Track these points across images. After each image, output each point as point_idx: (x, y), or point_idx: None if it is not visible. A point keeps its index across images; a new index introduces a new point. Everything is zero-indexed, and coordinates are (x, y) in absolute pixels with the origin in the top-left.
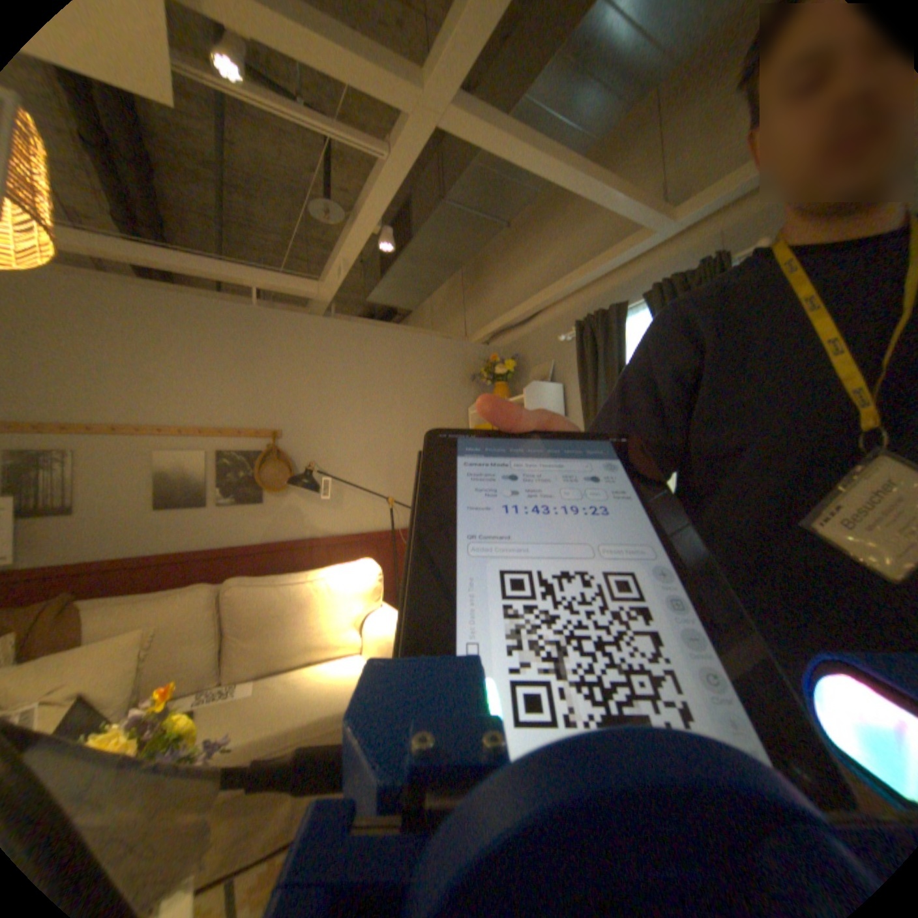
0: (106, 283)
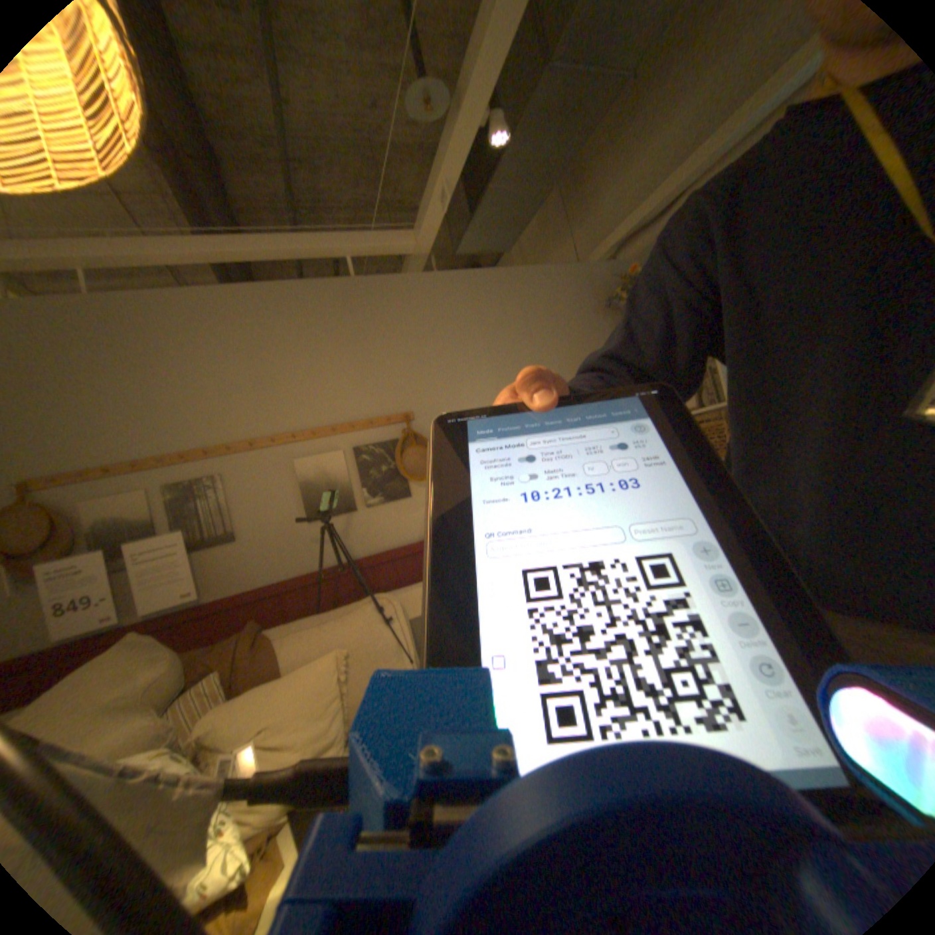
0: (206, 289)
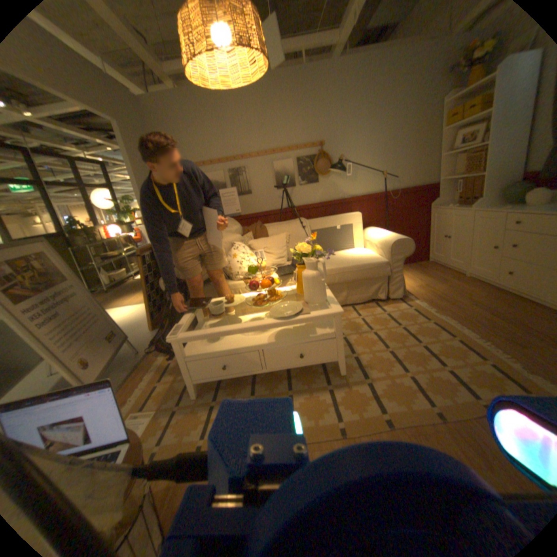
0: None
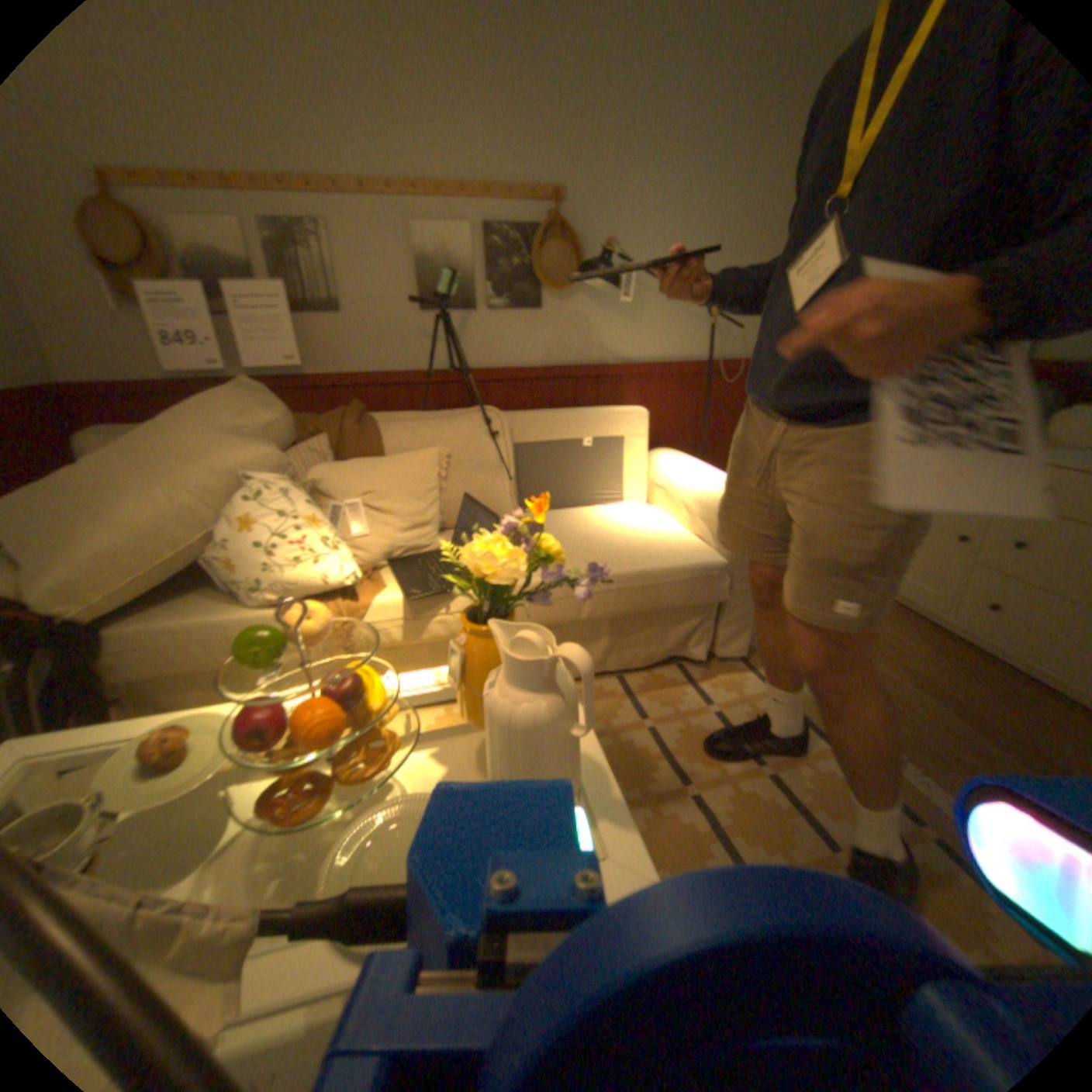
0: None
